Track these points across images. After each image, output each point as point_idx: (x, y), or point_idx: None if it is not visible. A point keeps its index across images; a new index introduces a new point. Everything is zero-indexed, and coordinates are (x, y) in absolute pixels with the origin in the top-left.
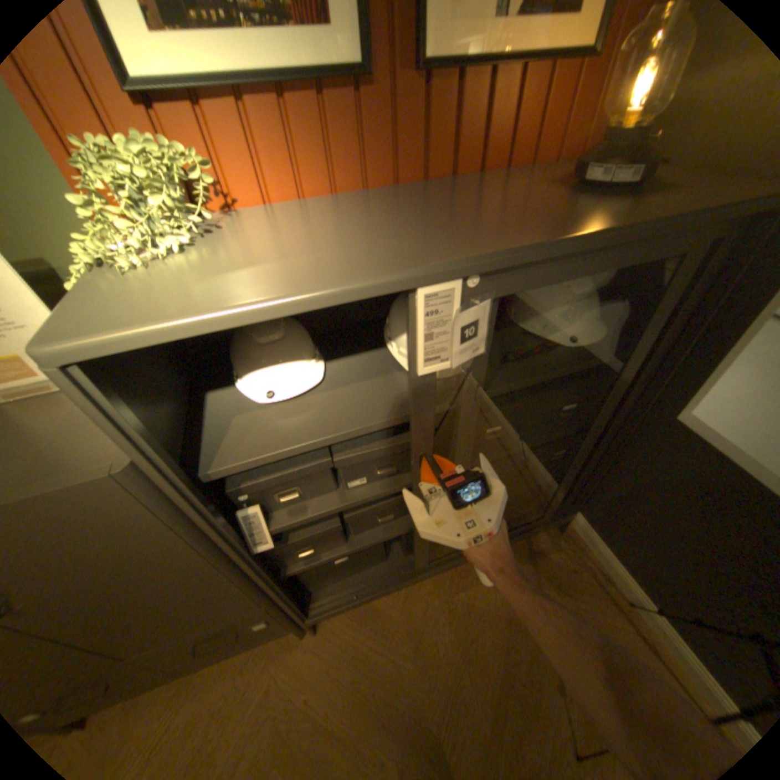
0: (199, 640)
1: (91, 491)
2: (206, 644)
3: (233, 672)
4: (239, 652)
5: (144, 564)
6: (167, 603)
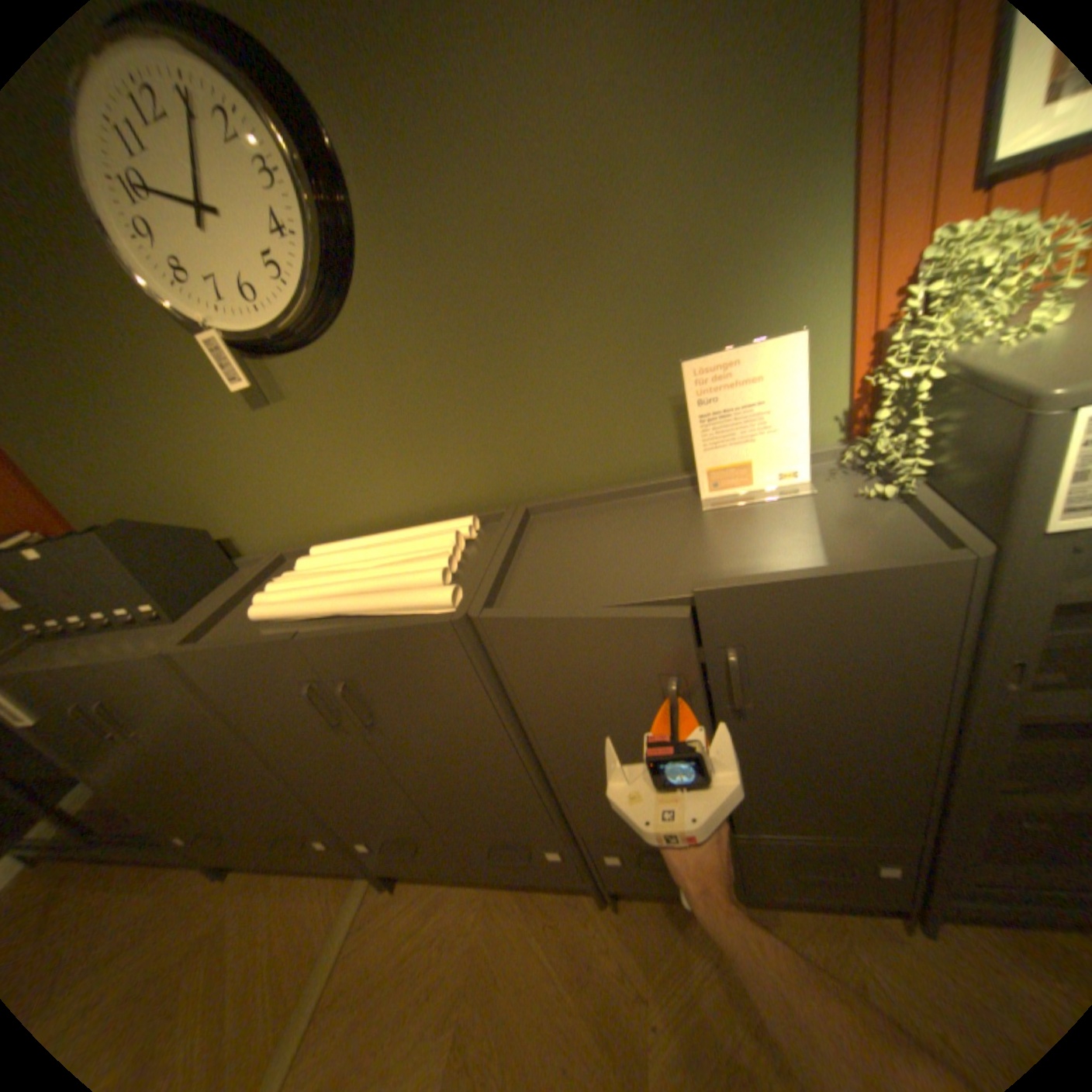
0: (822, 852)
1: (946, 574)
2: (822, 863)
3: (801, 935)
4: (833, 905)
5: (891, 698)
6: (852, 770)
